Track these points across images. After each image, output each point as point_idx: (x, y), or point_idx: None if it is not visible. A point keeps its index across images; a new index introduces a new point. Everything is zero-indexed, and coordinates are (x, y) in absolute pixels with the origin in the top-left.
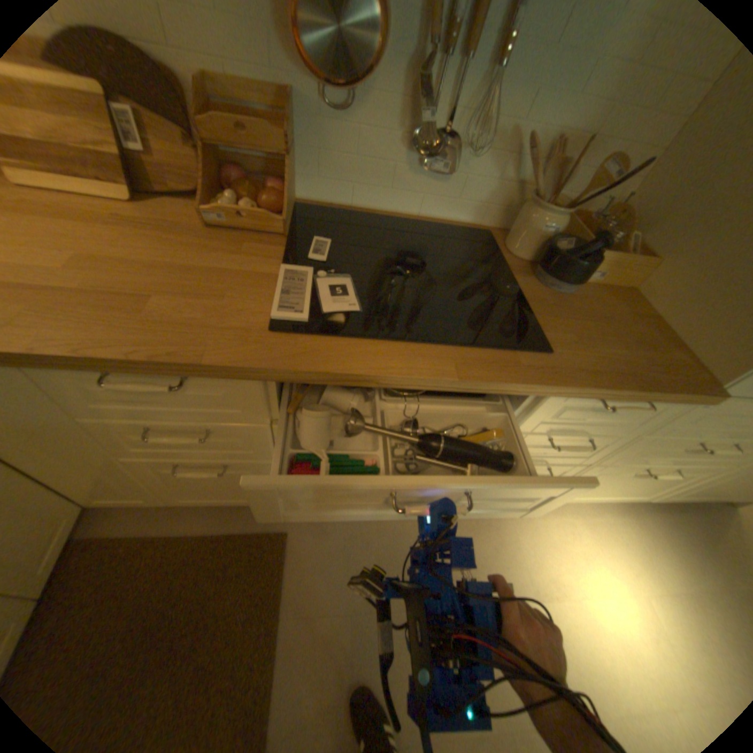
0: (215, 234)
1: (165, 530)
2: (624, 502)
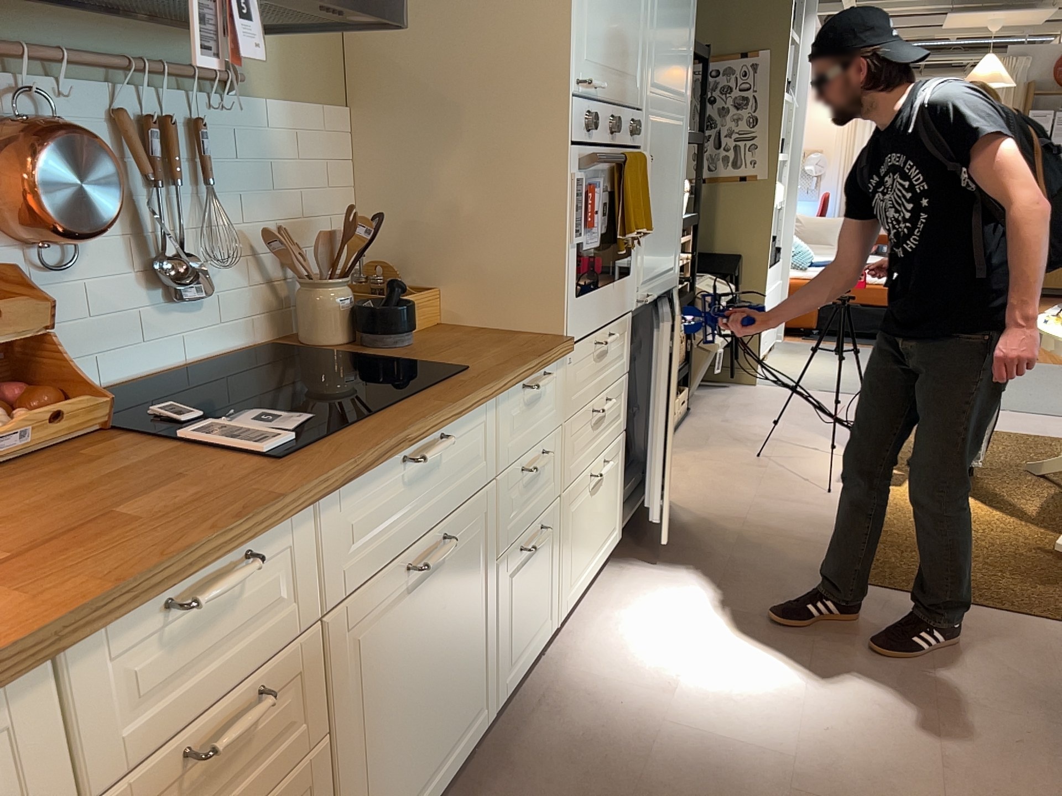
0: (29, 465)
1: None
2: (608, 553)
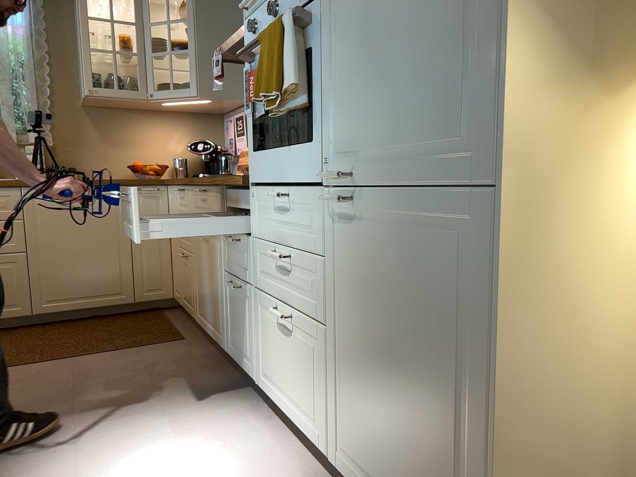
0: None
1: (173, 321)
2: (310, 443)
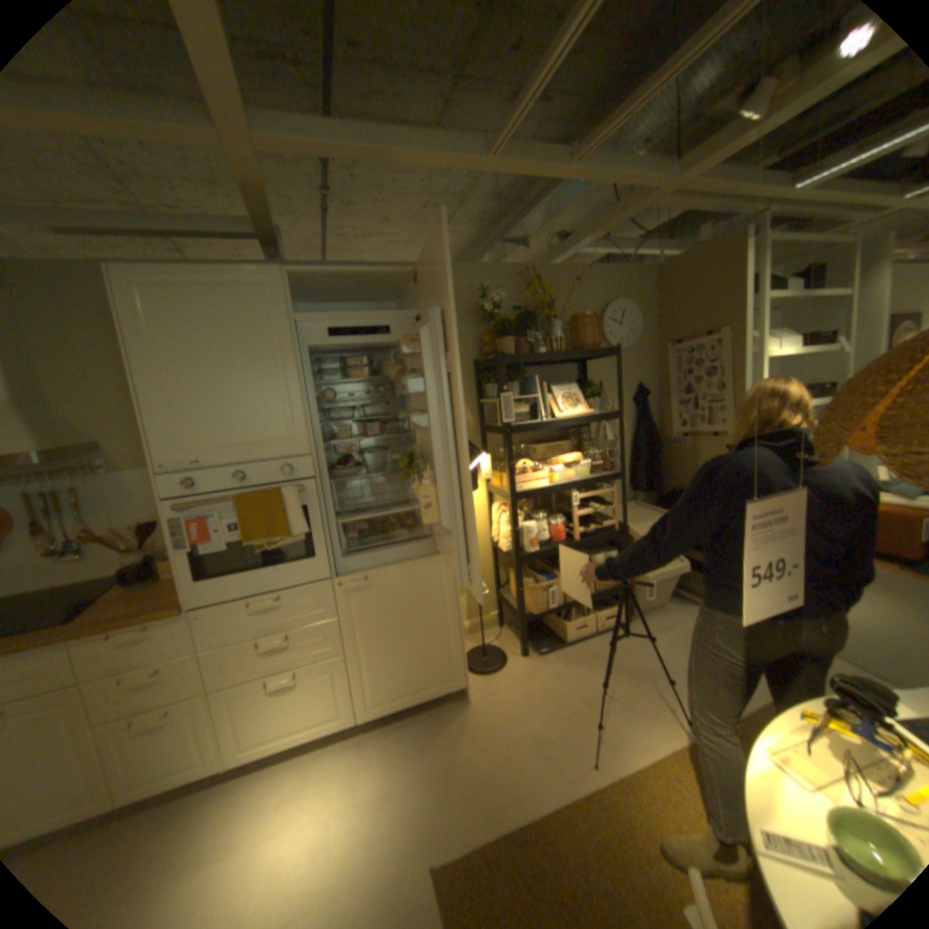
0: None
1: None
2: (327, 735)
